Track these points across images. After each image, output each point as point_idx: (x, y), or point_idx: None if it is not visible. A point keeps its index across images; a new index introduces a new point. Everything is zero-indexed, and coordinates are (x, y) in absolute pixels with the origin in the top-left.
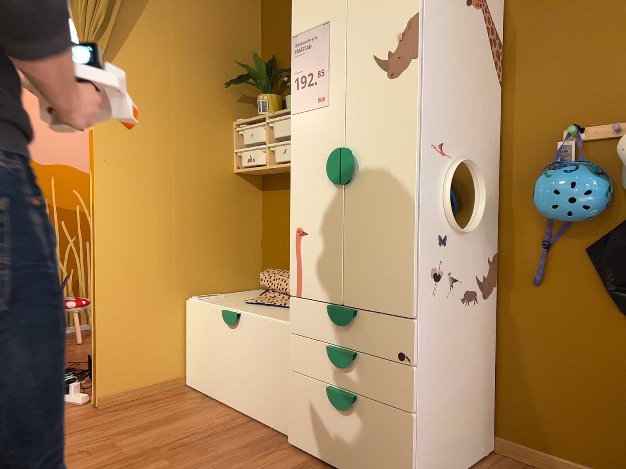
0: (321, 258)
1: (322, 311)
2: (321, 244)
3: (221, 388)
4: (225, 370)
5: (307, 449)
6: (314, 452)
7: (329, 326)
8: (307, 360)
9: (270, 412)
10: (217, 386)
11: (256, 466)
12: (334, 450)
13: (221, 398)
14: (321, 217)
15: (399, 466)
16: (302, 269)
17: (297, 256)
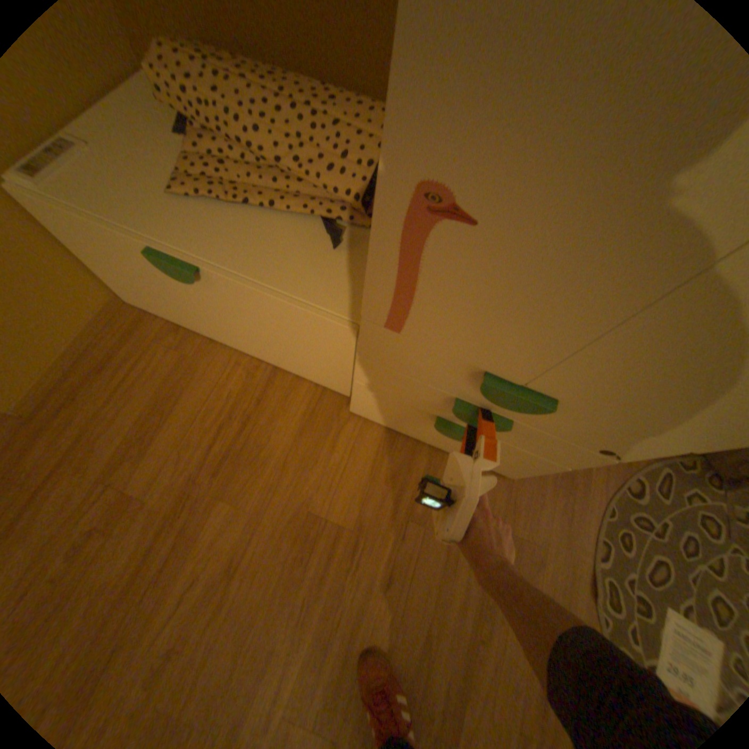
0: (509, 305)
1: (455, 366)
2: (532, 279)
3: (203, 329)
4: (202, 317)
5: (381, 423)
6: (392, 427)
7: (465, 384)
8: (399, 388)
9: (308, 372)
10: (194, 325)
11: (335, 464)
12: (424, 437)
13: (209, 335)
14: (601, 197)
15: (516, 470)
16: (421, 297)
17: (405, 262)
